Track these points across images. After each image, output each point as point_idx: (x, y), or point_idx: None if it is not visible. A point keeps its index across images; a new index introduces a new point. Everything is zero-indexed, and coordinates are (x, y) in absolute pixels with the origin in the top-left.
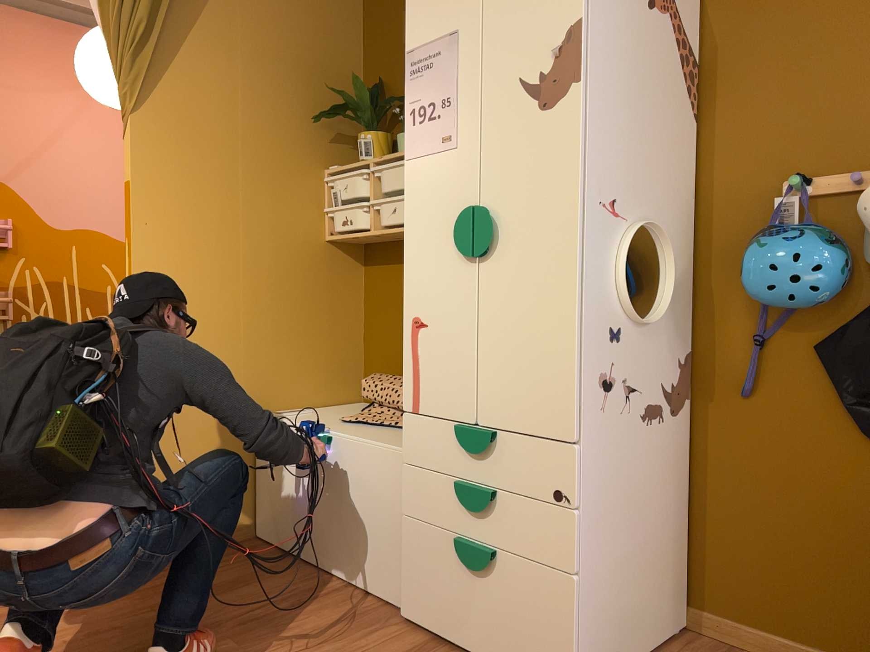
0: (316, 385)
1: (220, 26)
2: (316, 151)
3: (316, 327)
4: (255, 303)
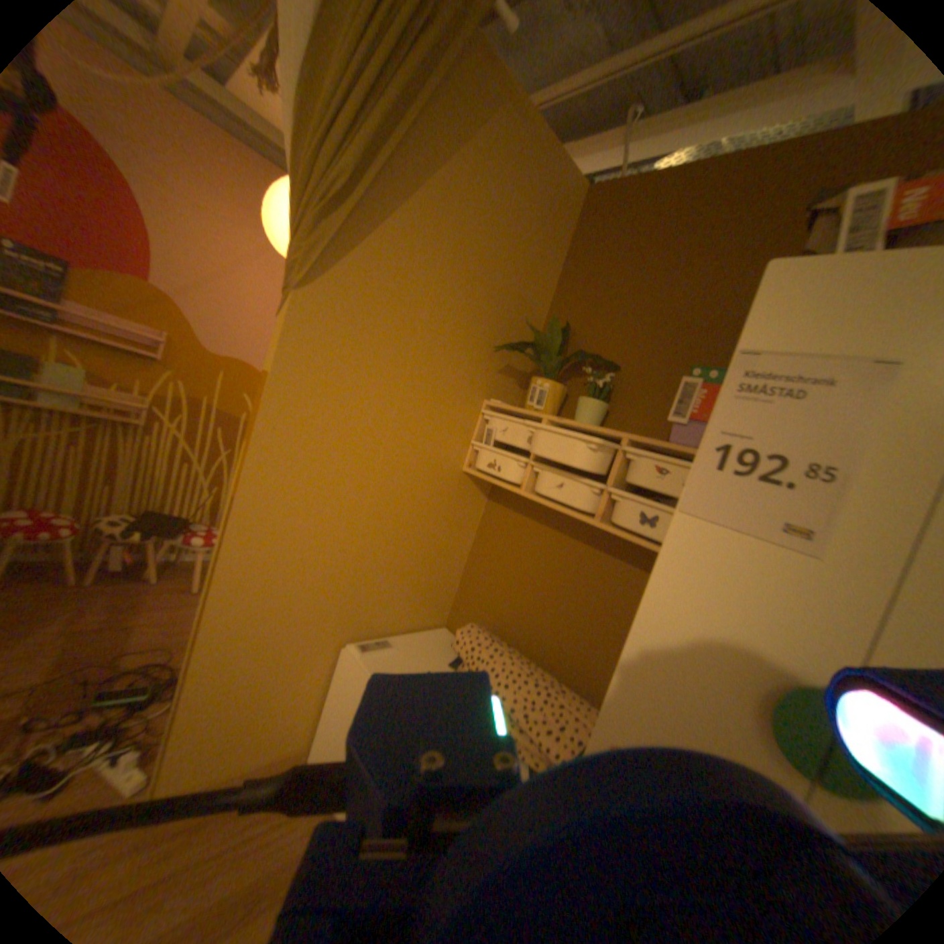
0: (410, 612)
1: (432, 213)
2: (483, 380)
3: (428, 556)
4: (376, 530)
